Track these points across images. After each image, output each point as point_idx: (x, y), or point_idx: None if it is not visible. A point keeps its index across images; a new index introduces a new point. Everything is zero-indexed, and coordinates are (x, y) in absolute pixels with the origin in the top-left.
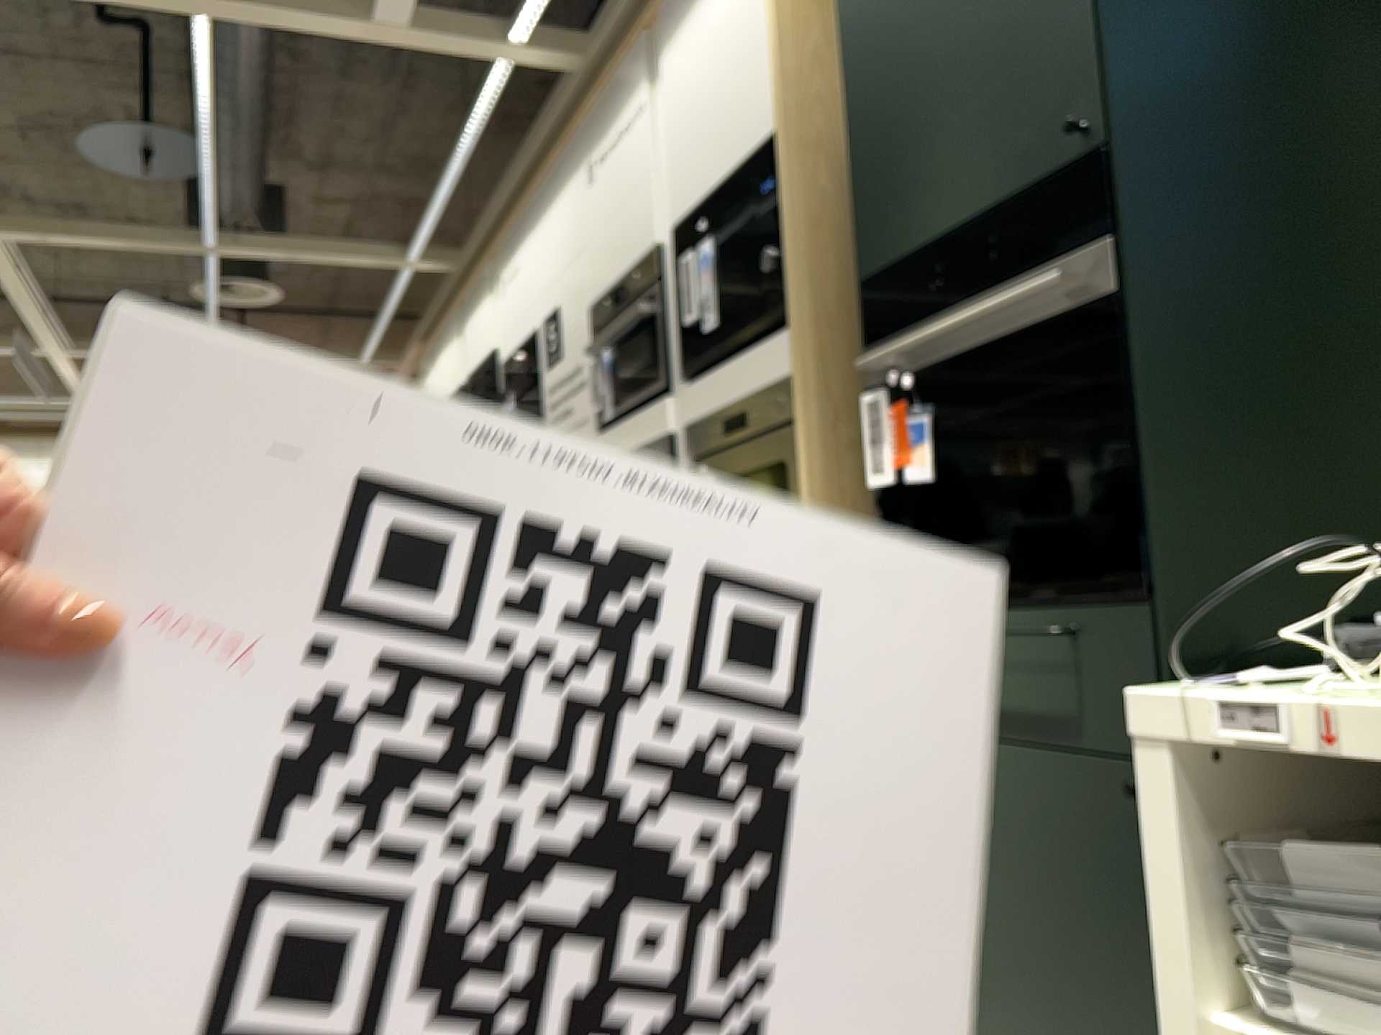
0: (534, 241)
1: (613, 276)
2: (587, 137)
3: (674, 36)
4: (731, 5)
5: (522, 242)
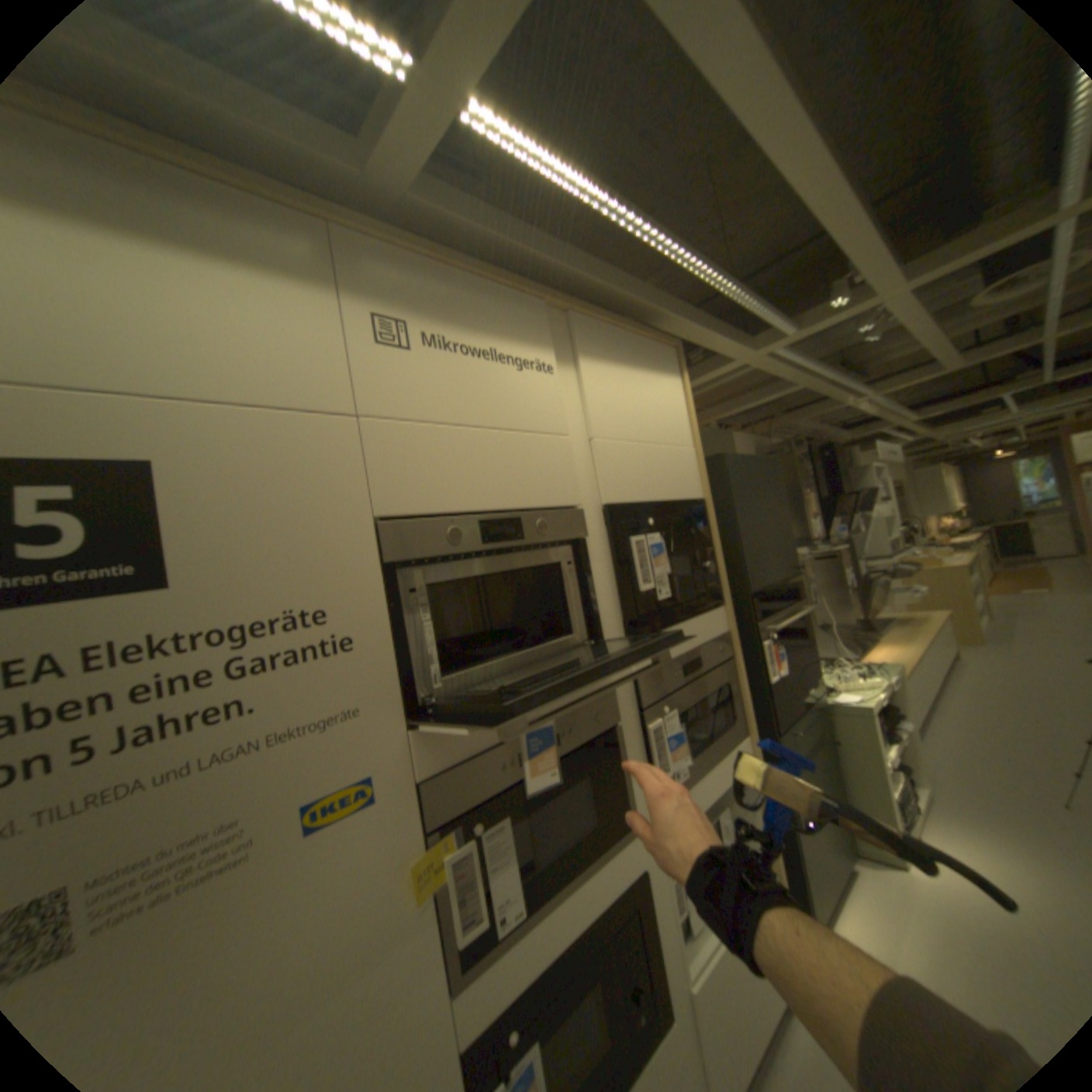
0: None
1: (475, 501)
2: (376, 271)
3: (596, 356)
4: (658, 399)
5: None
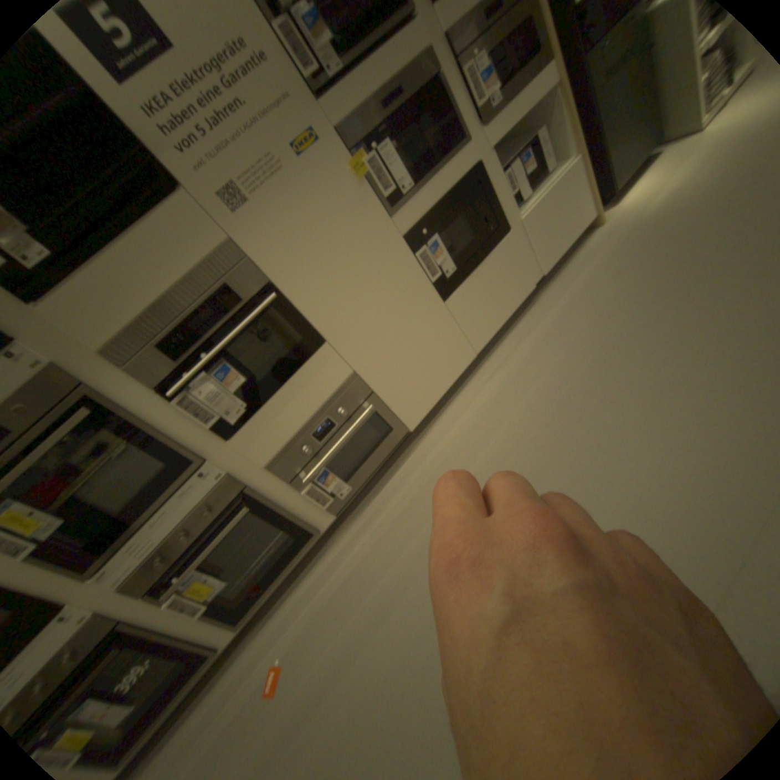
0: None
1: None
2: None
3: None
4: None
5: None
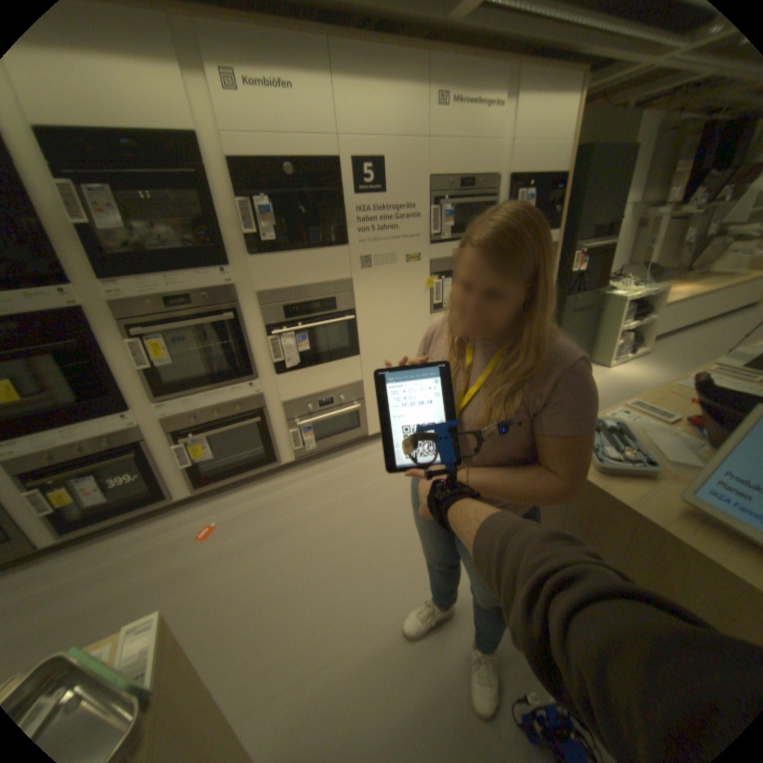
0: (334, 83)
1: (460, 170)
2: (441, 70)
3: (528, 90)
4: (559, 112)
5: (302, 67)
